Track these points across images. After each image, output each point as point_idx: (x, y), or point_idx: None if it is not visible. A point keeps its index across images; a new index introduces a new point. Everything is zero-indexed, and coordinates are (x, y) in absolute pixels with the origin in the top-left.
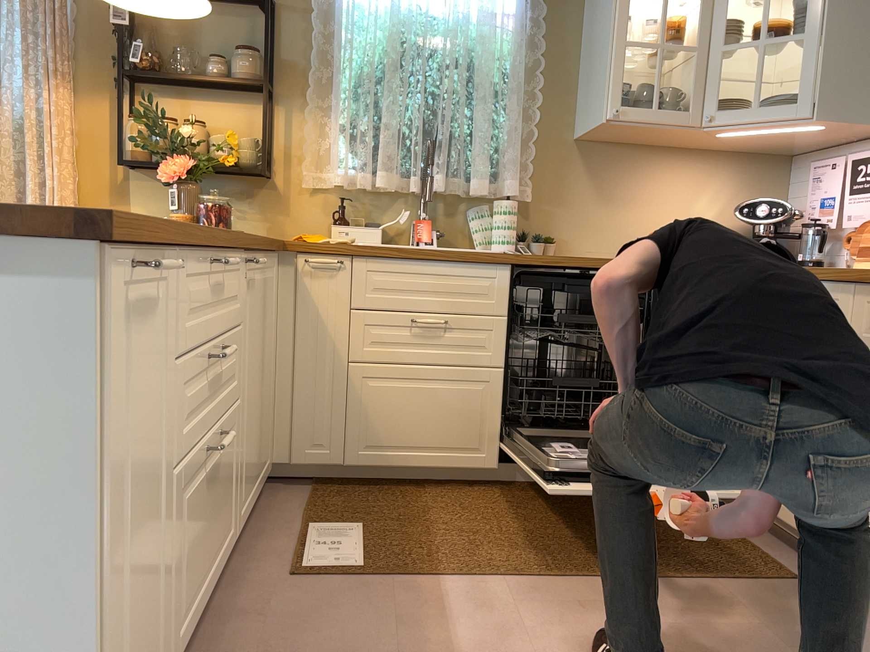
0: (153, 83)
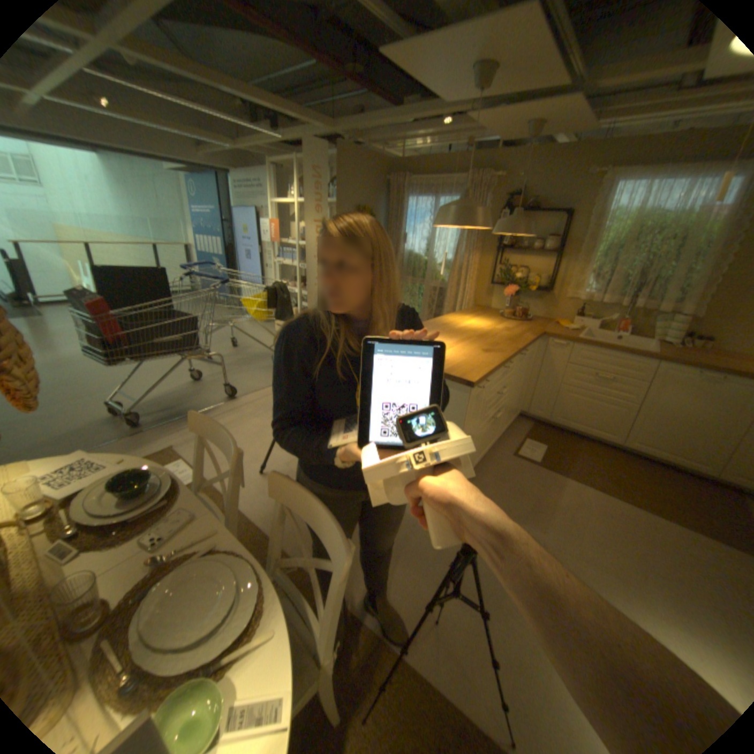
0: (509, 248)
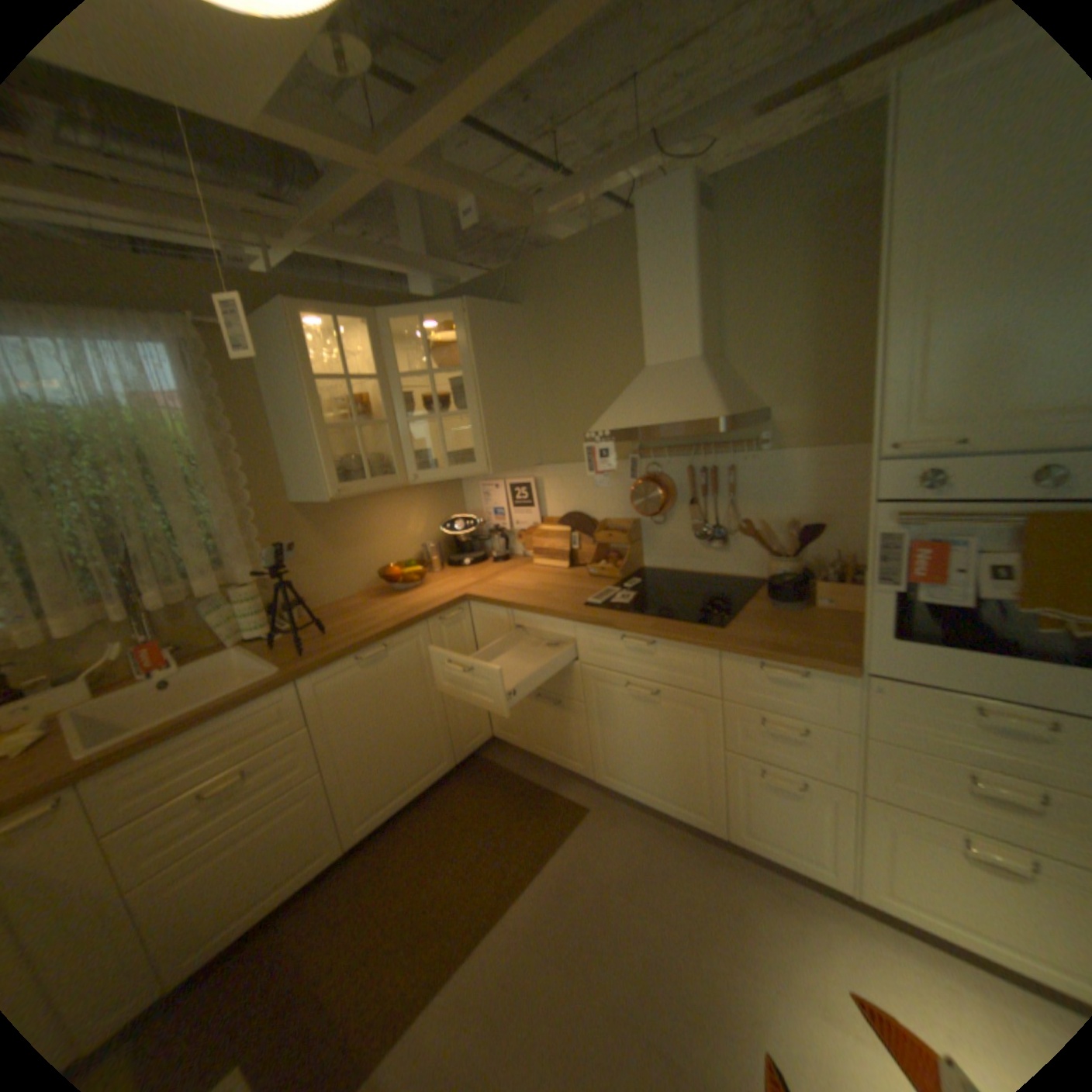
0: None
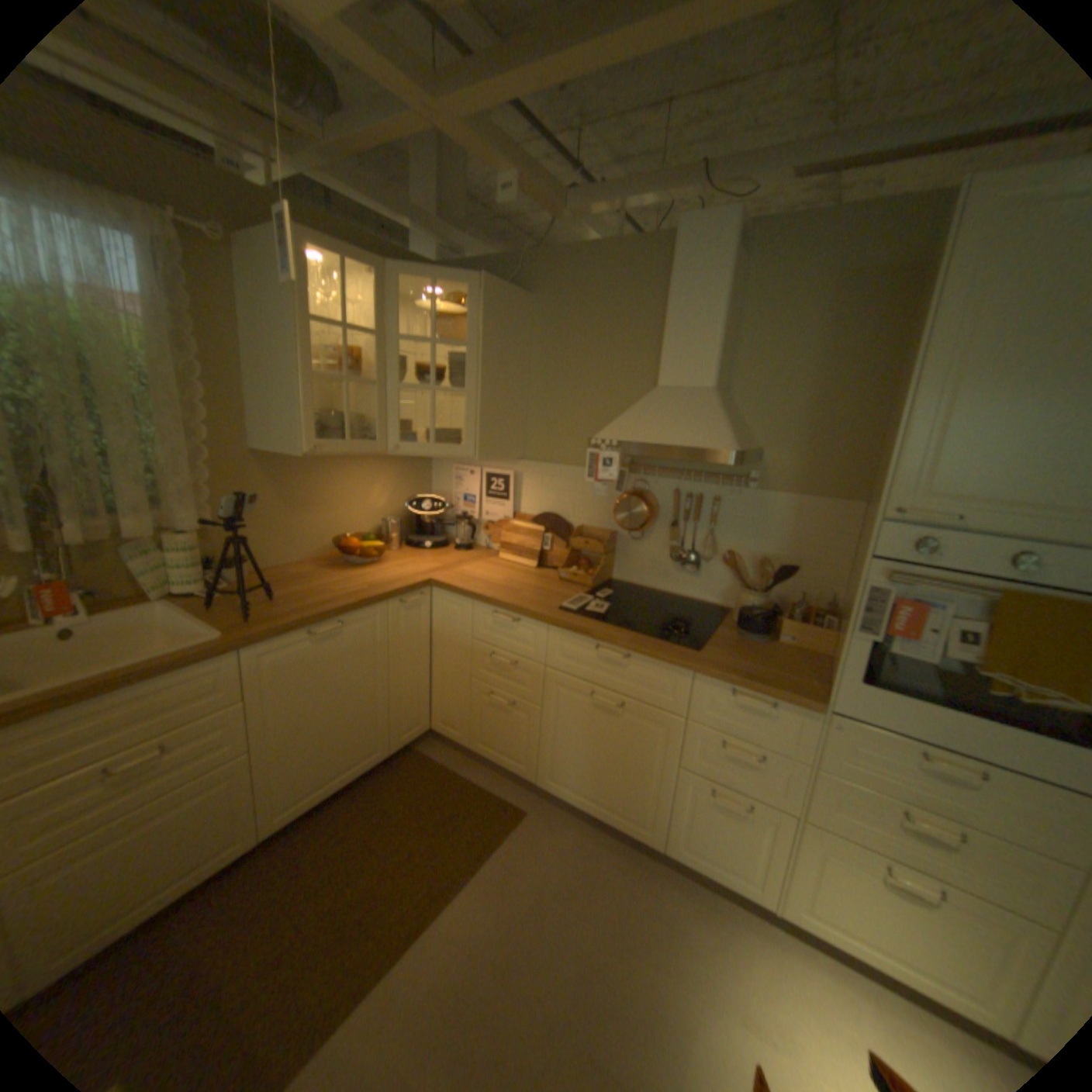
0: None
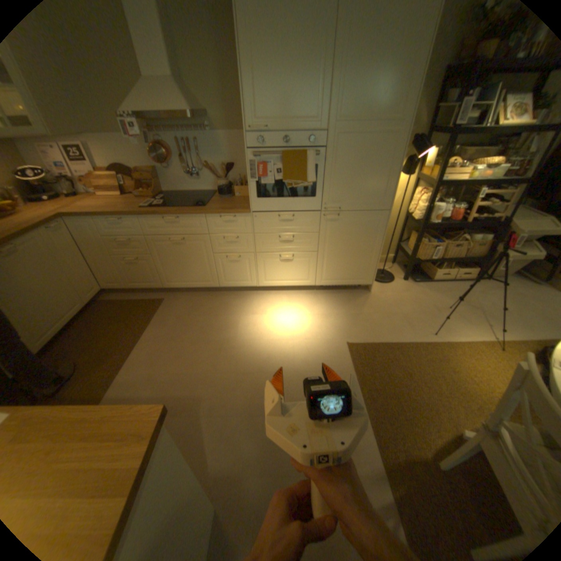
0: None
